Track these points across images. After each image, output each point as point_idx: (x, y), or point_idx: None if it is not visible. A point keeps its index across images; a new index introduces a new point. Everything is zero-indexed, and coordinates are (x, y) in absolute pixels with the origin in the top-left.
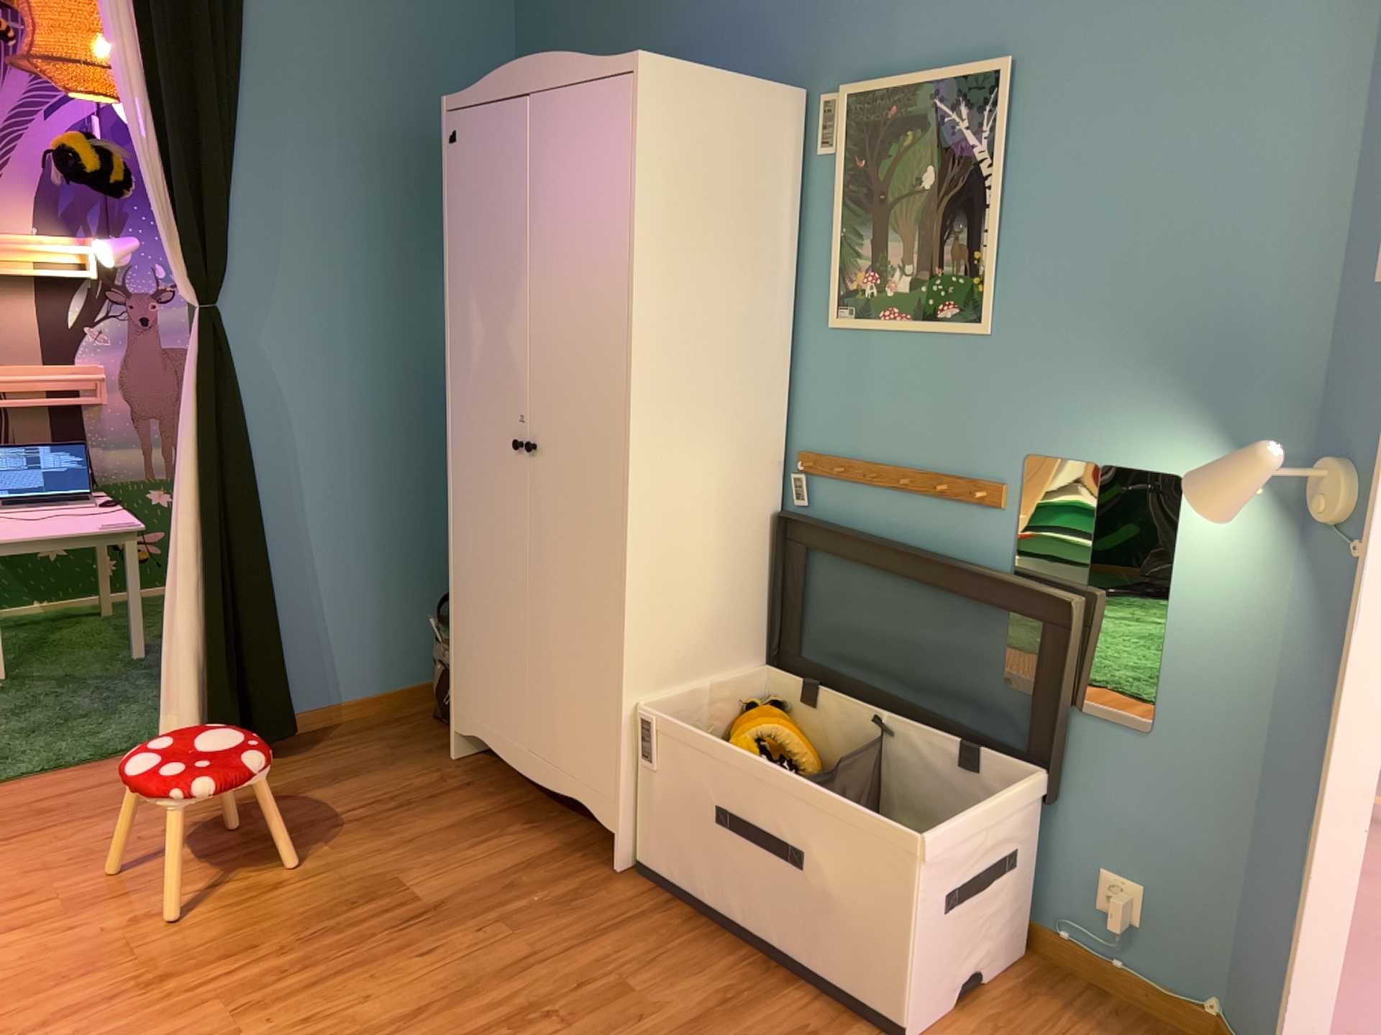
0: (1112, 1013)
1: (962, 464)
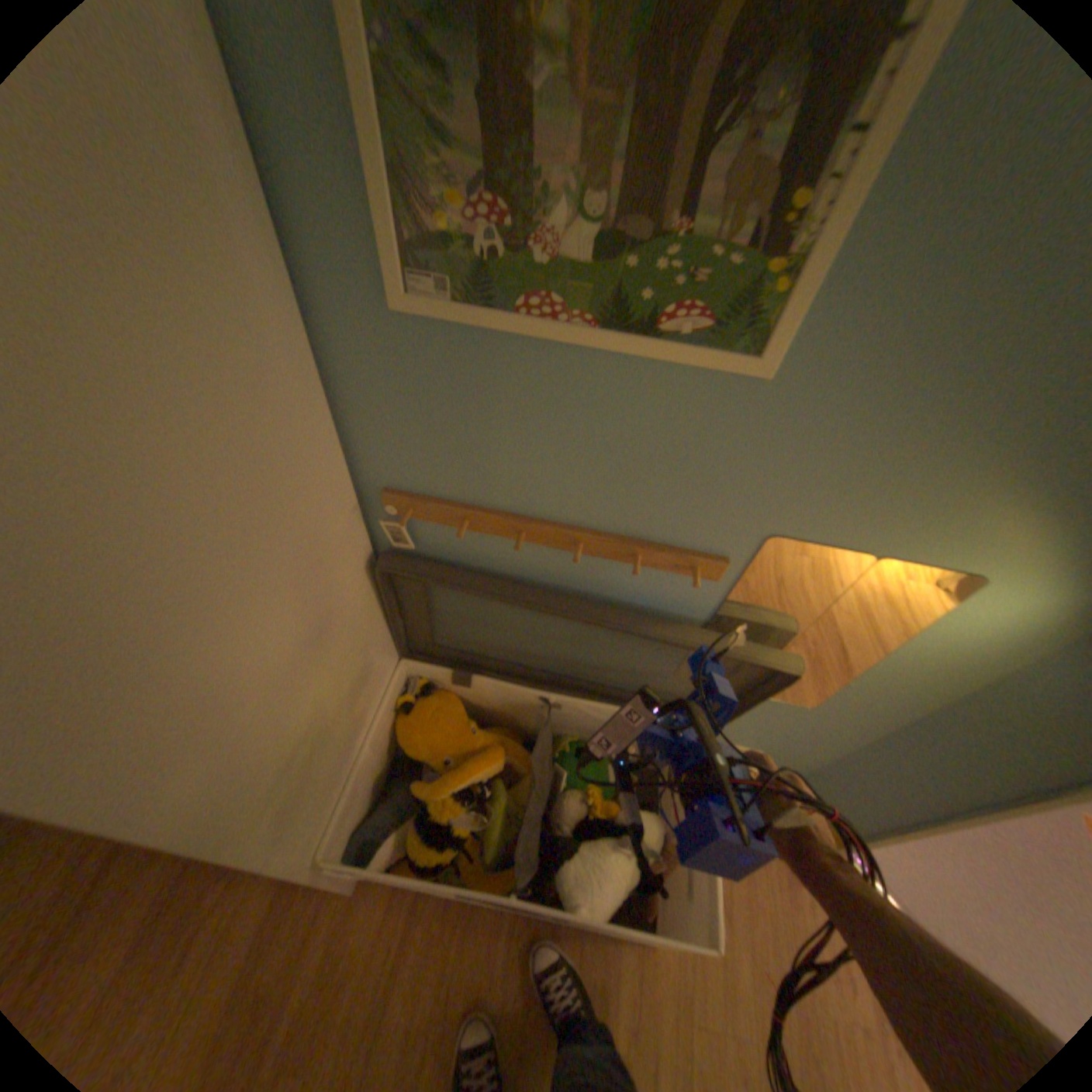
0: None
1: (668, 530)
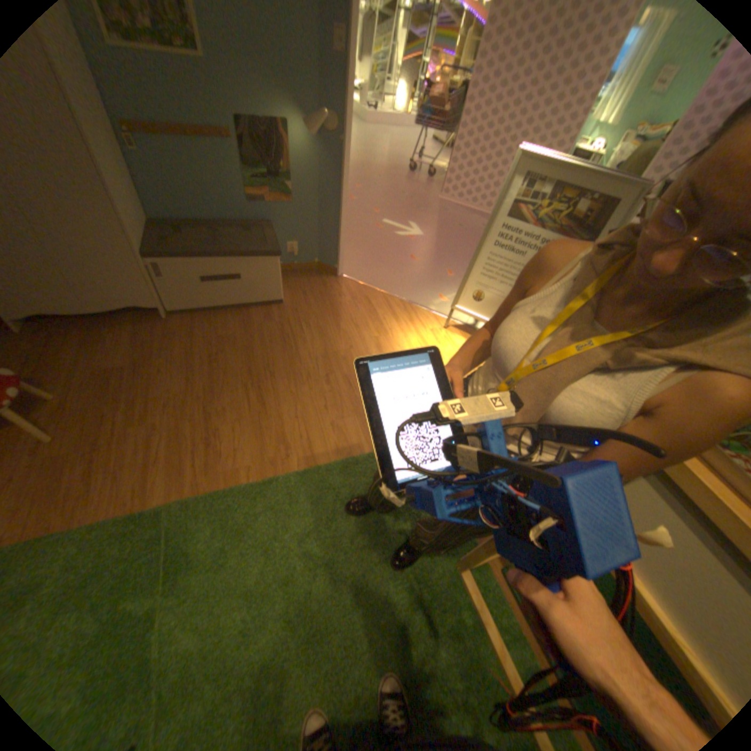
0: (300, 273)
1: (207, 120)
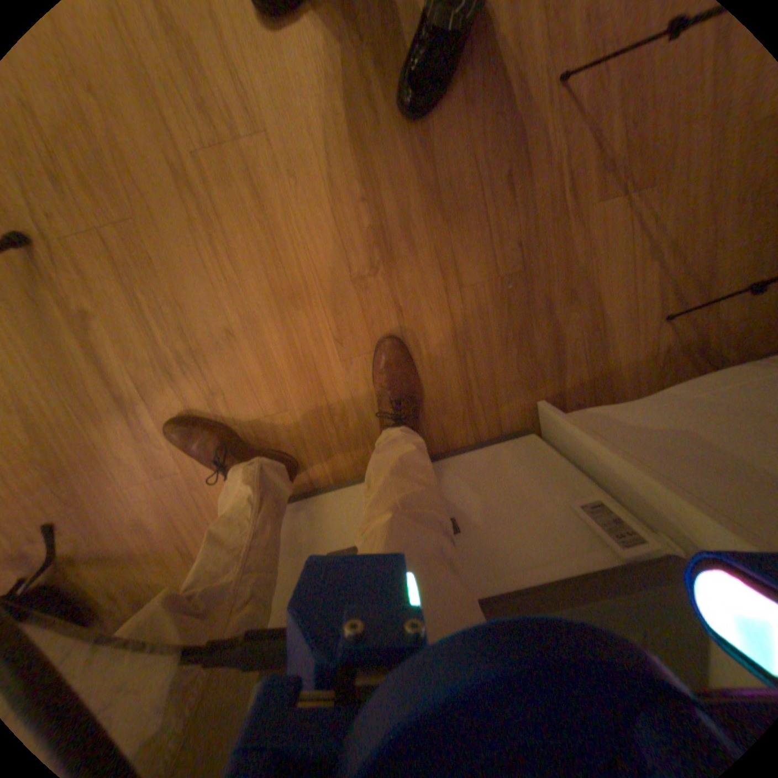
0: None
1: None
